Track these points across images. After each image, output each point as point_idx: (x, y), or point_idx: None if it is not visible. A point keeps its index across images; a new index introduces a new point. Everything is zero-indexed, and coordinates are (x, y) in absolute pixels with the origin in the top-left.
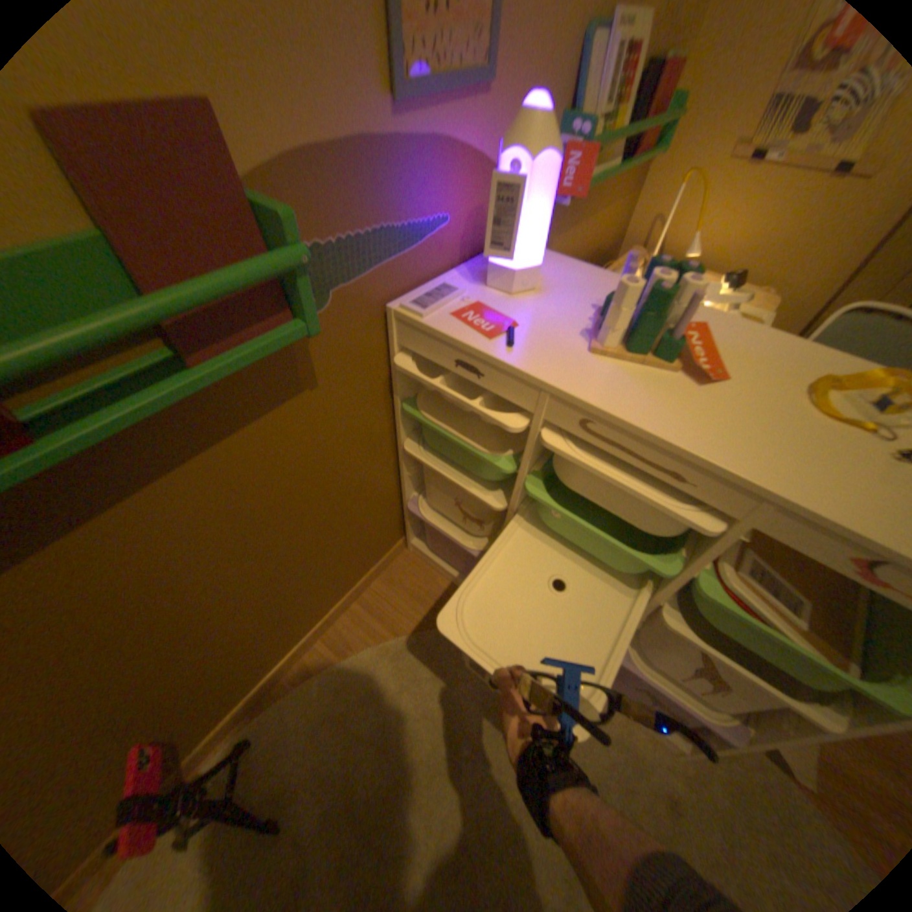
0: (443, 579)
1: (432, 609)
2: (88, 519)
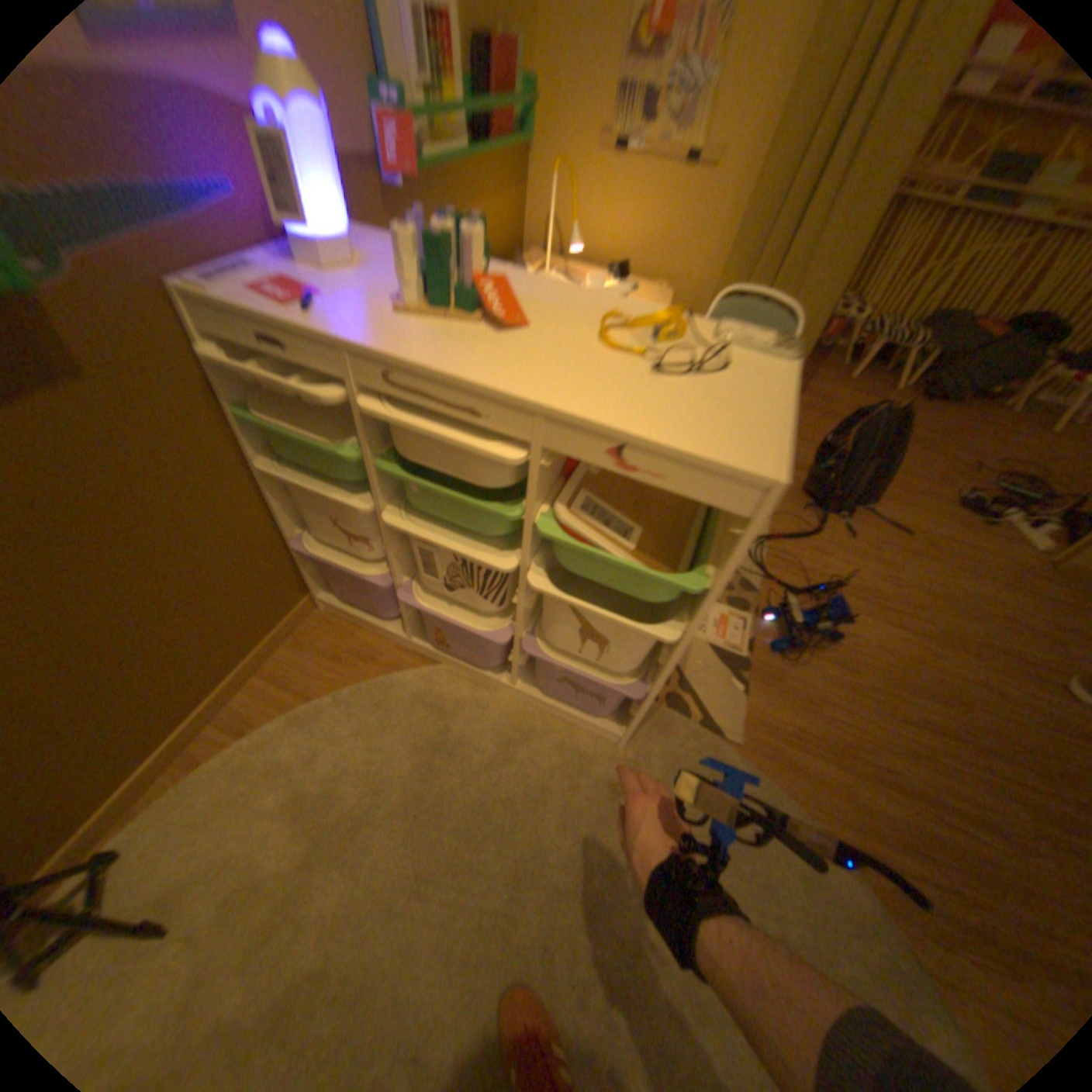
0: (364, 632)
1: (351, 666)
2: None
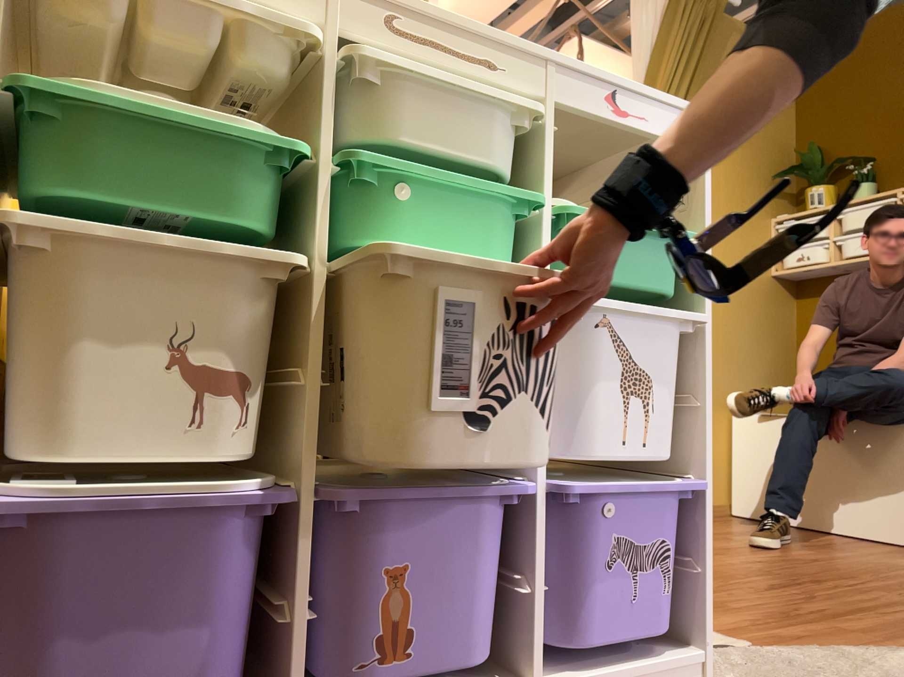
0: None
1: None
2: None
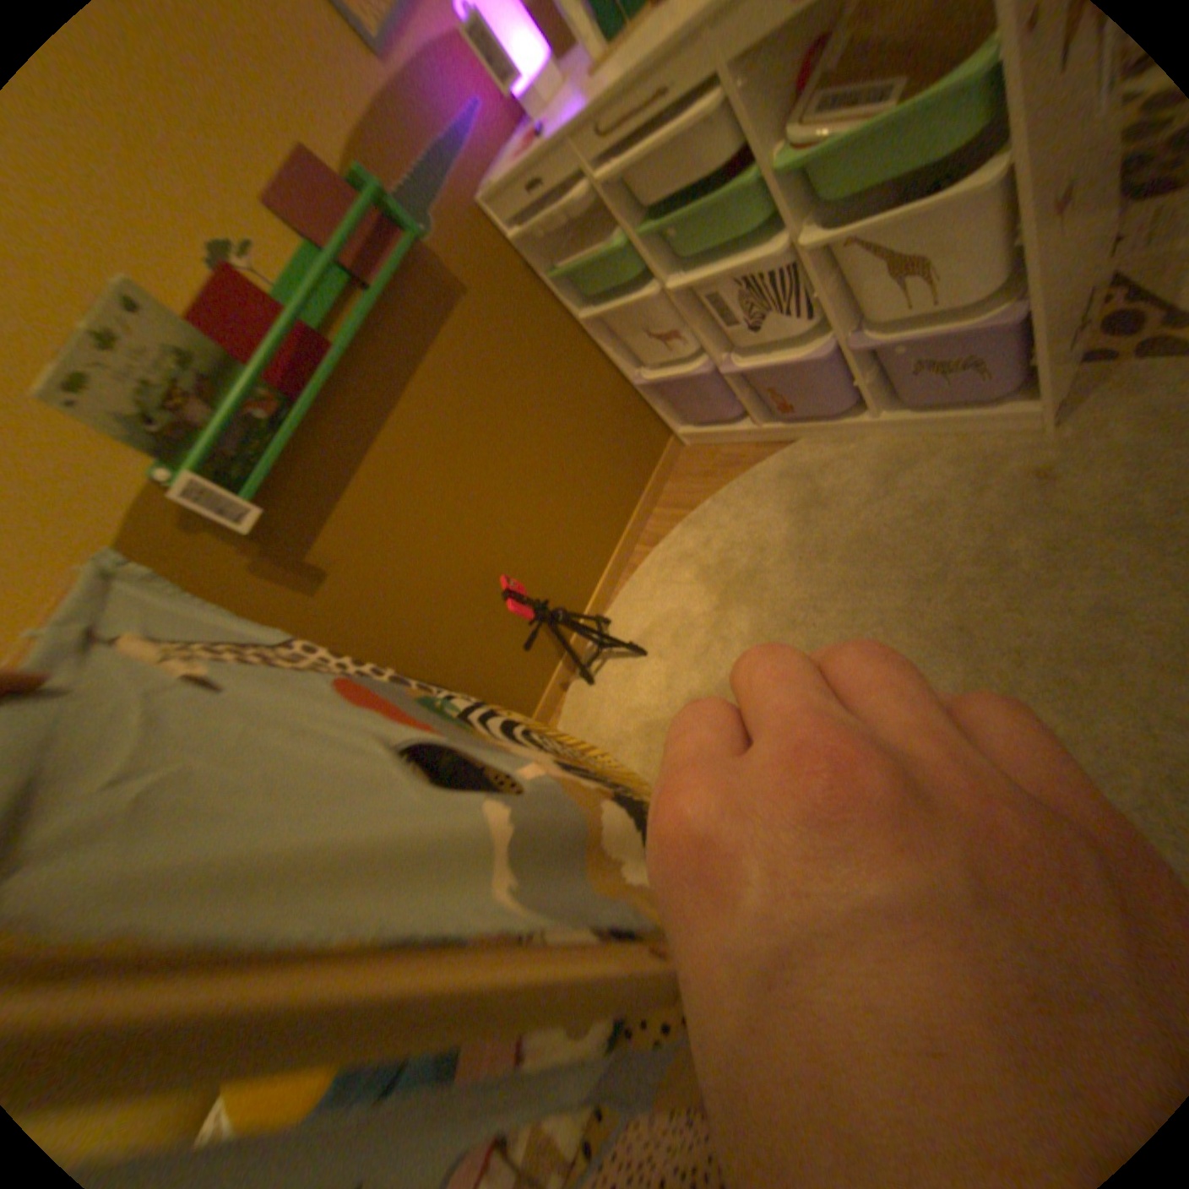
0: (724, 446)
1: (721, 474)
2: (388, 414)
